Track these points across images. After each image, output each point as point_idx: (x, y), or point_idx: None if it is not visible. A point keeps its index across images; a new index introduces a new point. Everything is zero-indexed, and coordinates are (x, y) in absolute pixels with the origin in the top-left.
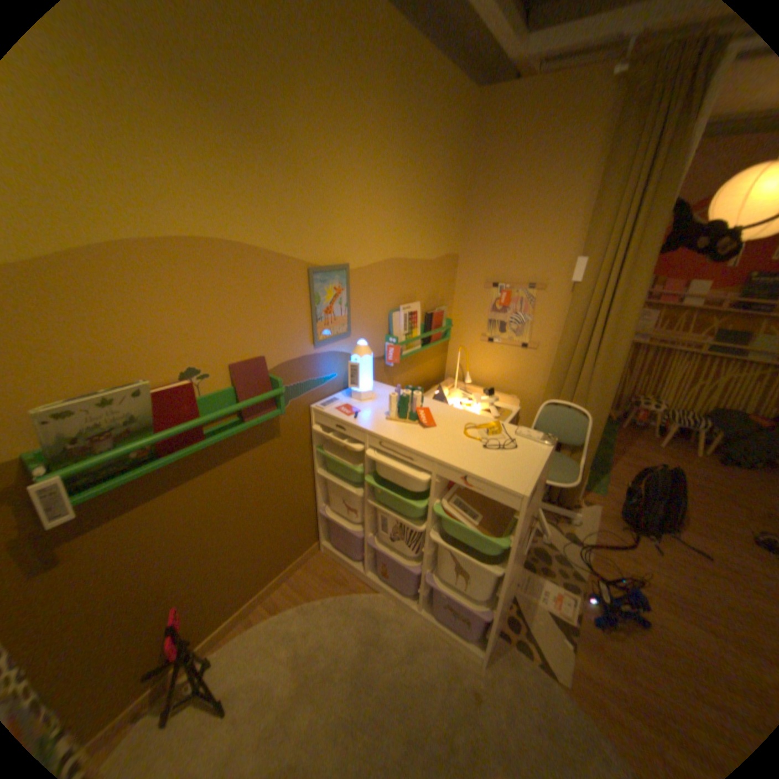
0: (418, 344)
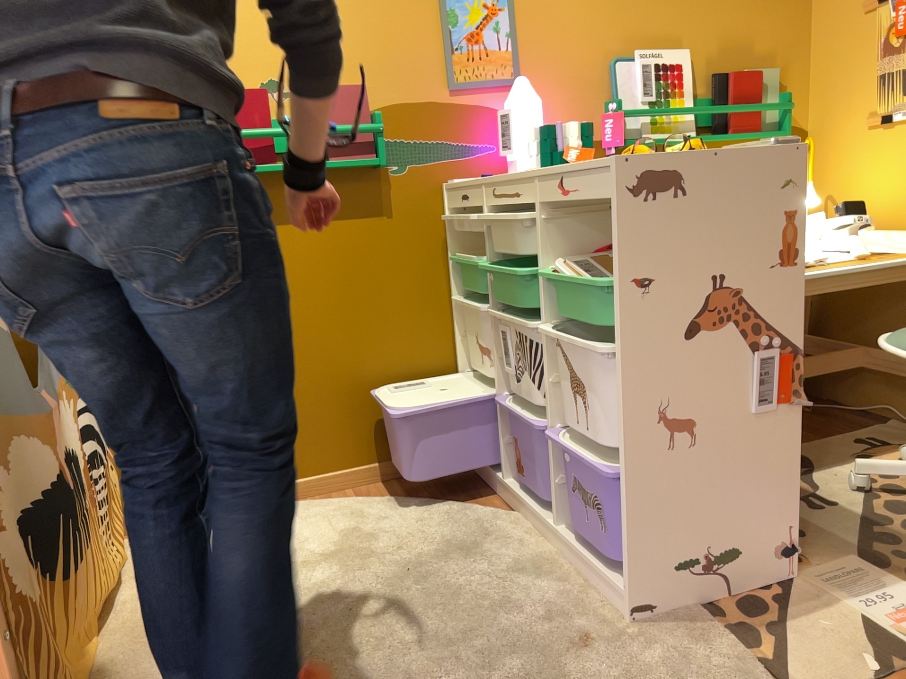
0: (688, 129)
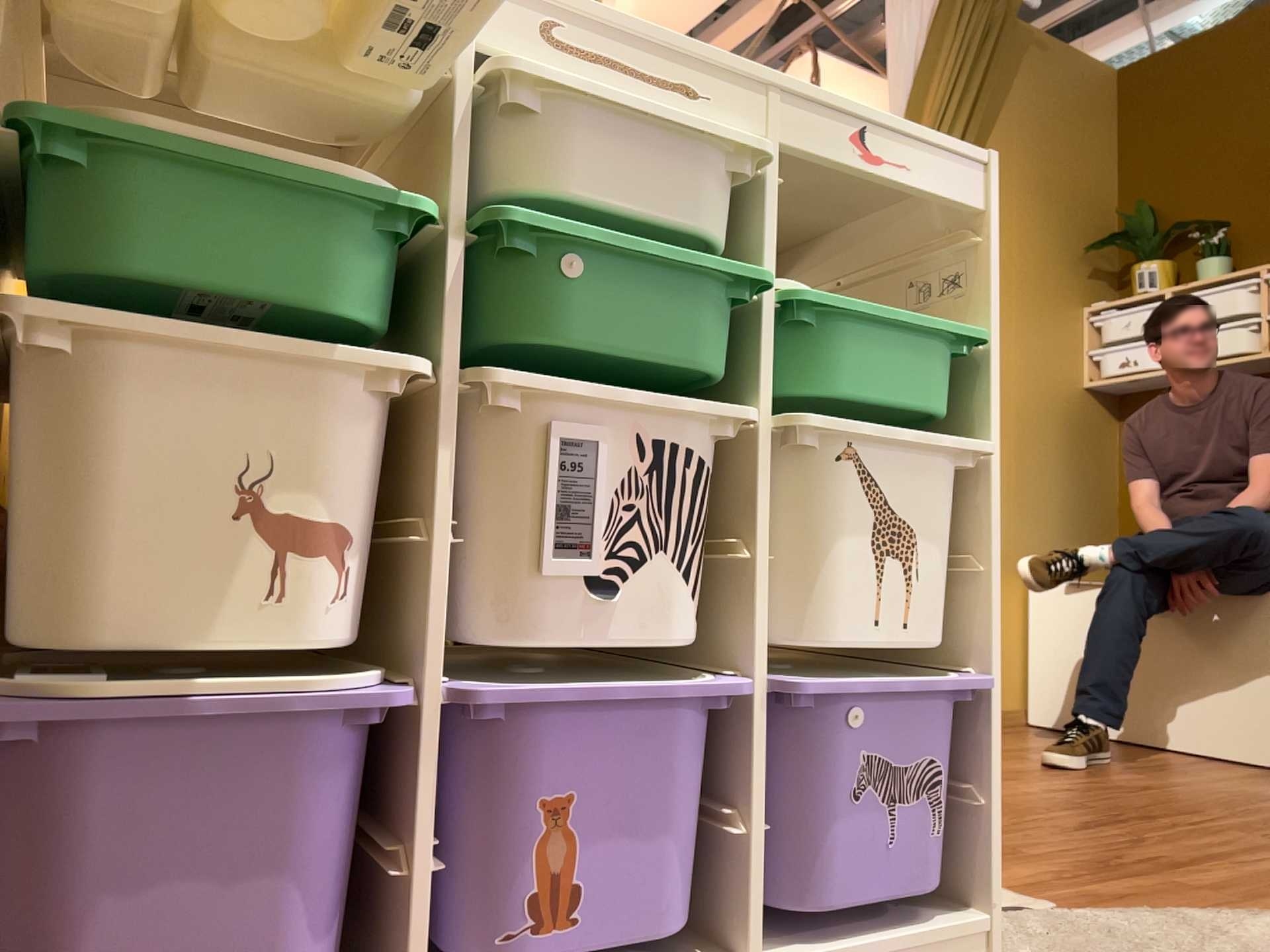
0: None
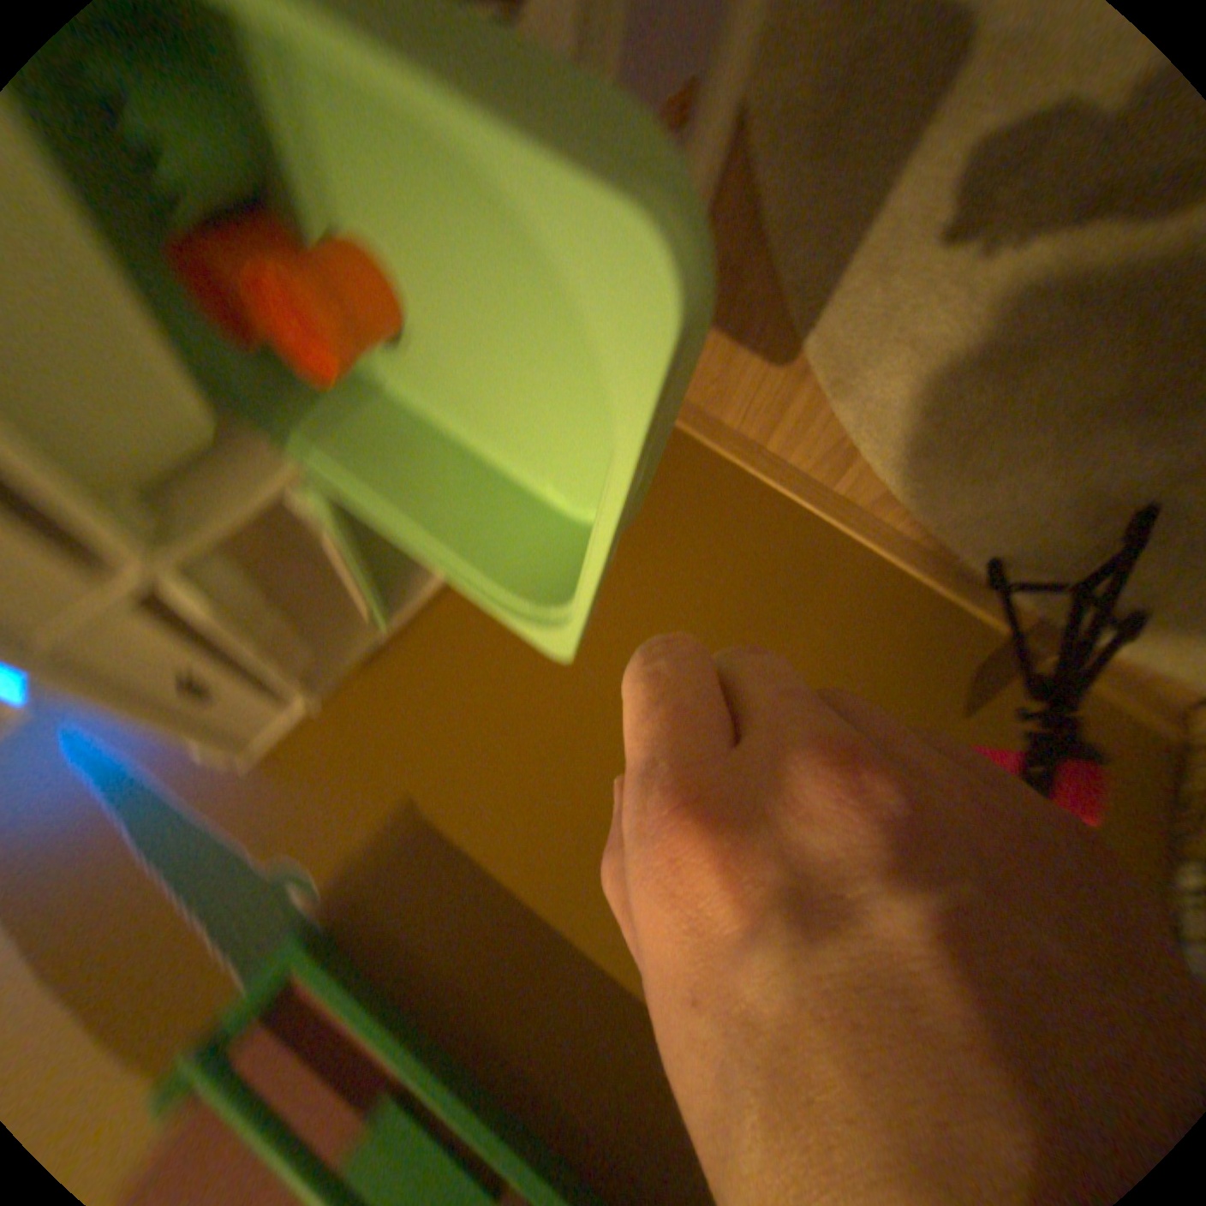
0: None
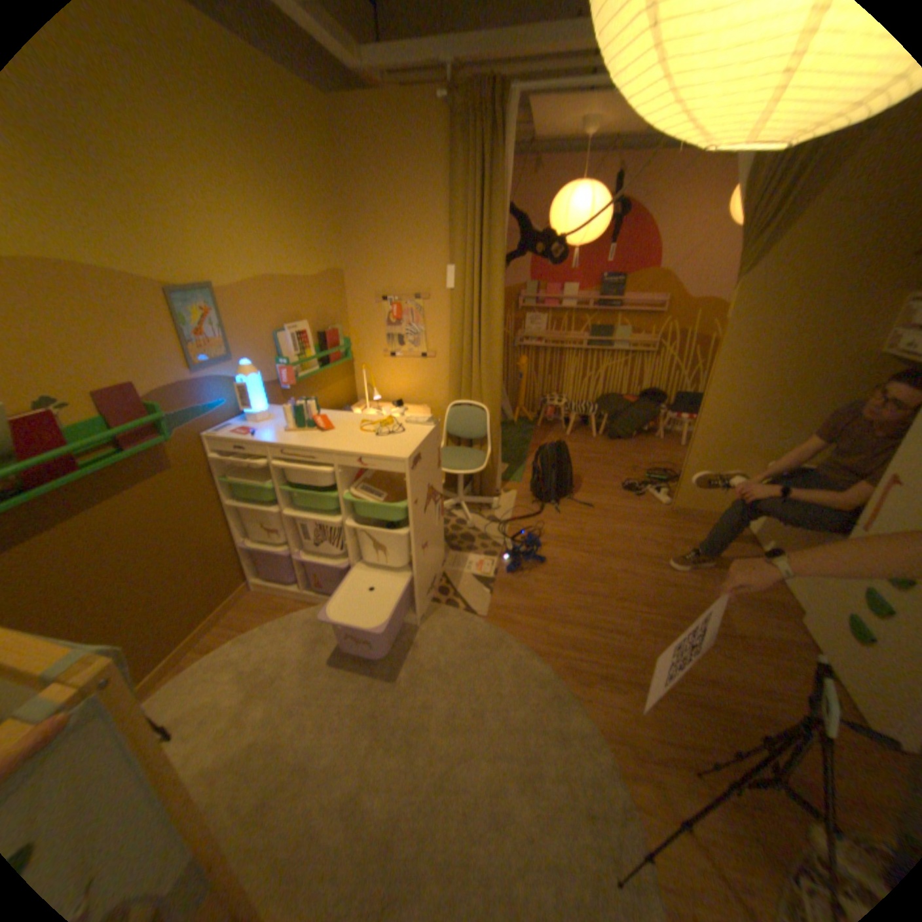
0: (316, 365)
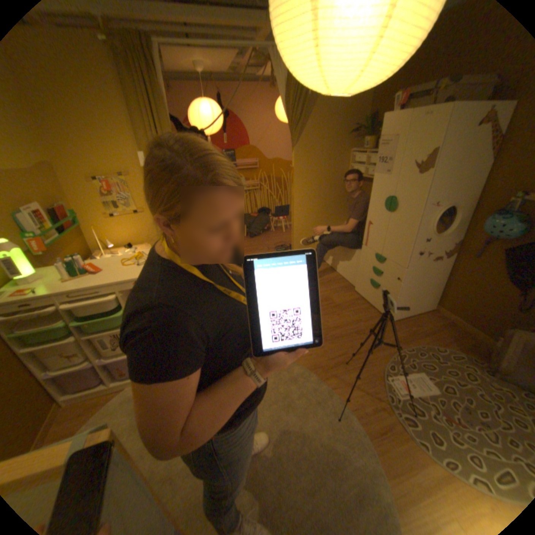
0: (55, 233)
